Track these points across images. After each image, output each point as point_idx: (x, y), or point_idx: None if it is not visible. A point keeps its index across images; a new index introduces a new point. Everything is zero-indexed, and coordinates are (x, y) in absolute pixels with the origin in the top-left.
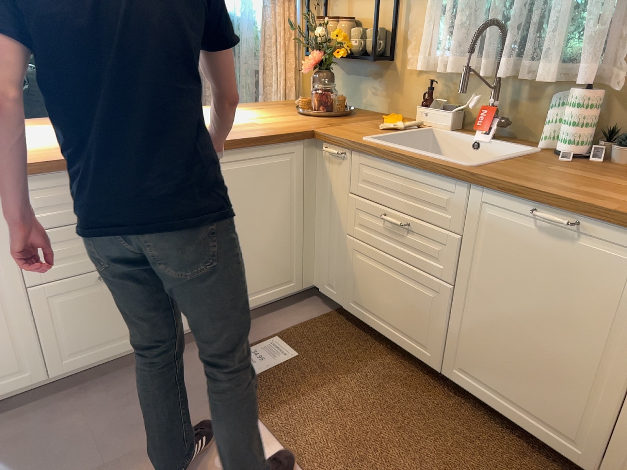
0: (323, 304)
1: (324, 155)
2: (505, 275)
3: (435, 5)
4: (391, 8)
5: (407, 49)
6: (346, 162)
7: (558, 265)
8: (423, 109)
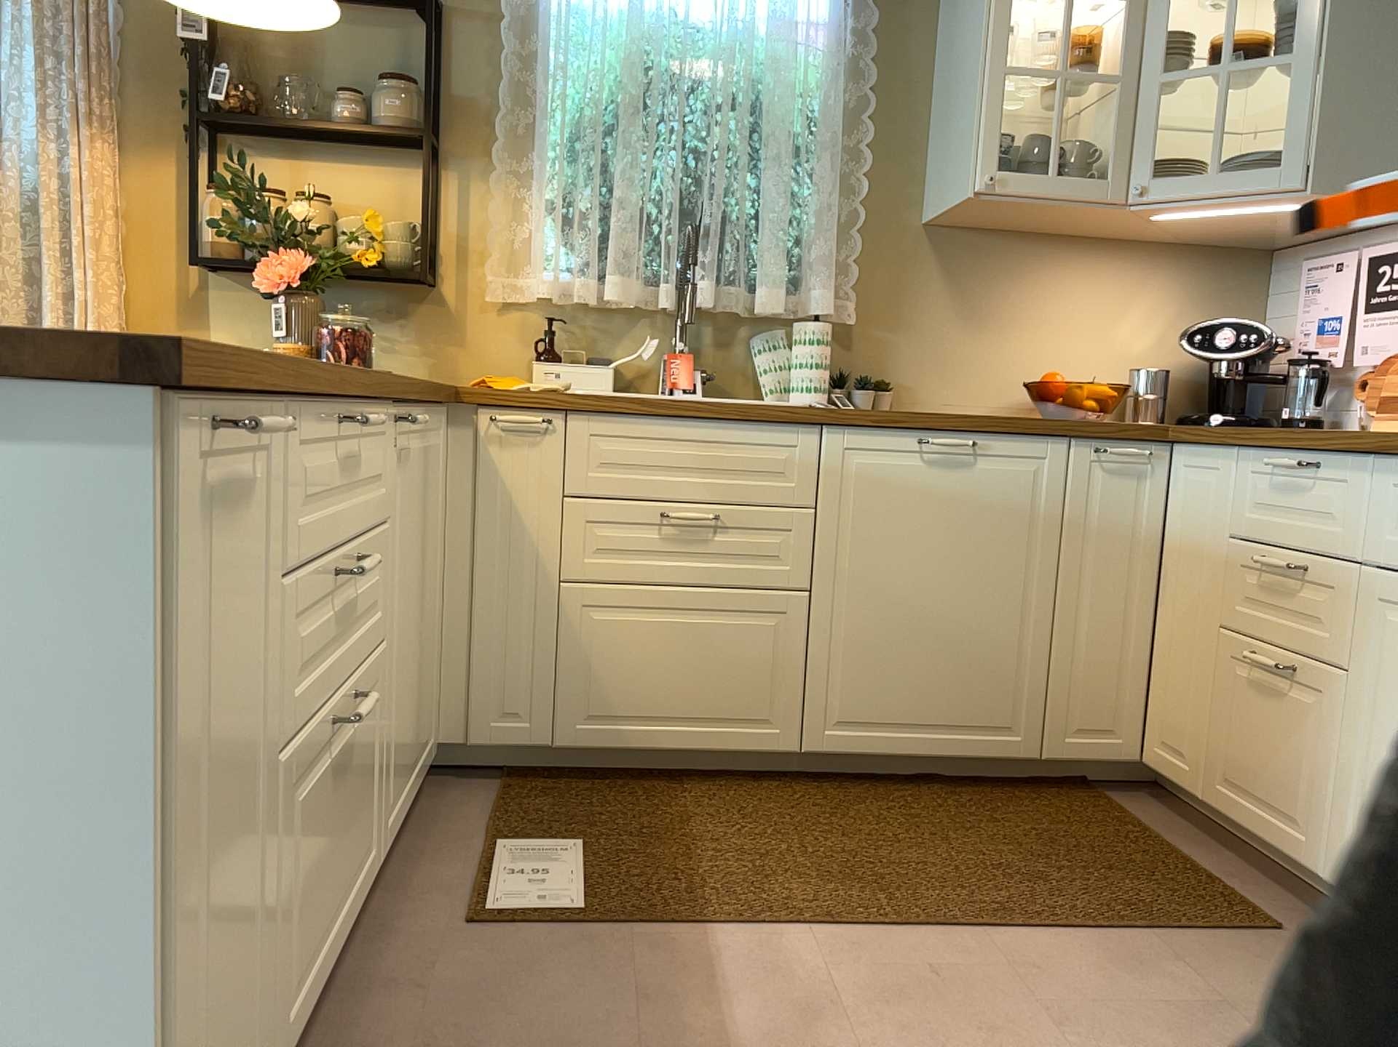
0: (464, 780)
1: (482, 435)
2: (892, 541)
3: (557, 192)
4: (424, 189)
5: (473, 265)
6: (551, 439)
7: (959, 502)
8: (551, 364)
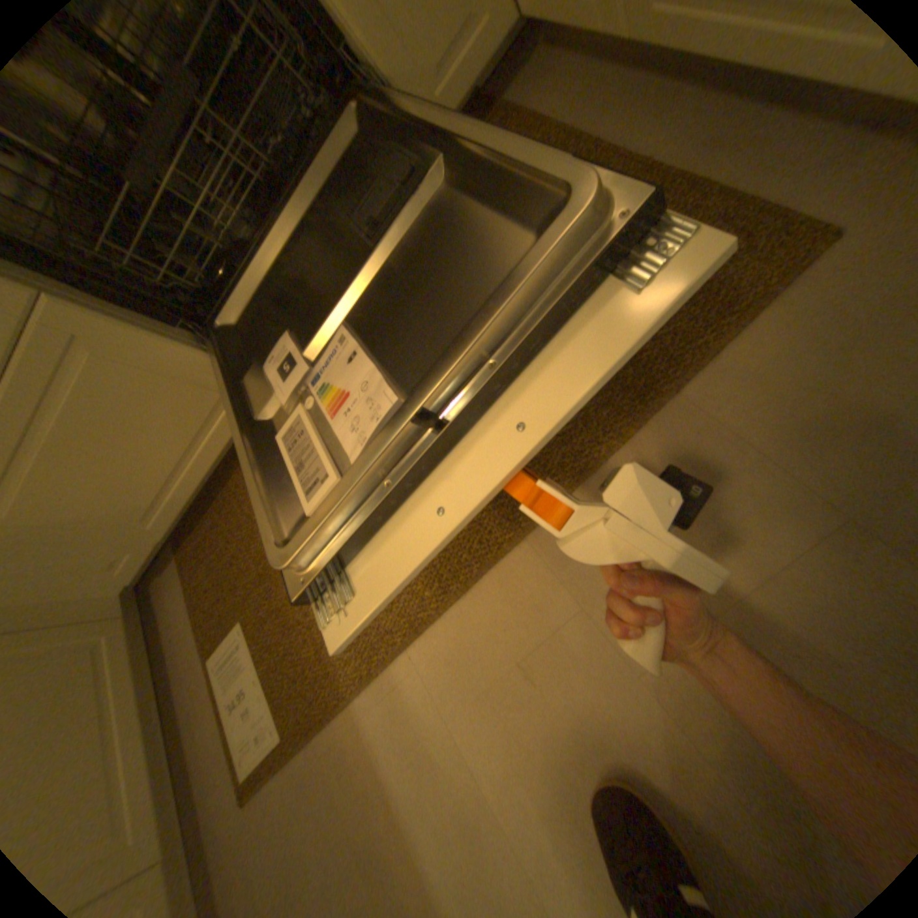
0: (159, 575)
1: None
2: None
3: None
4: None
5: None
6: None
7: None
8: None
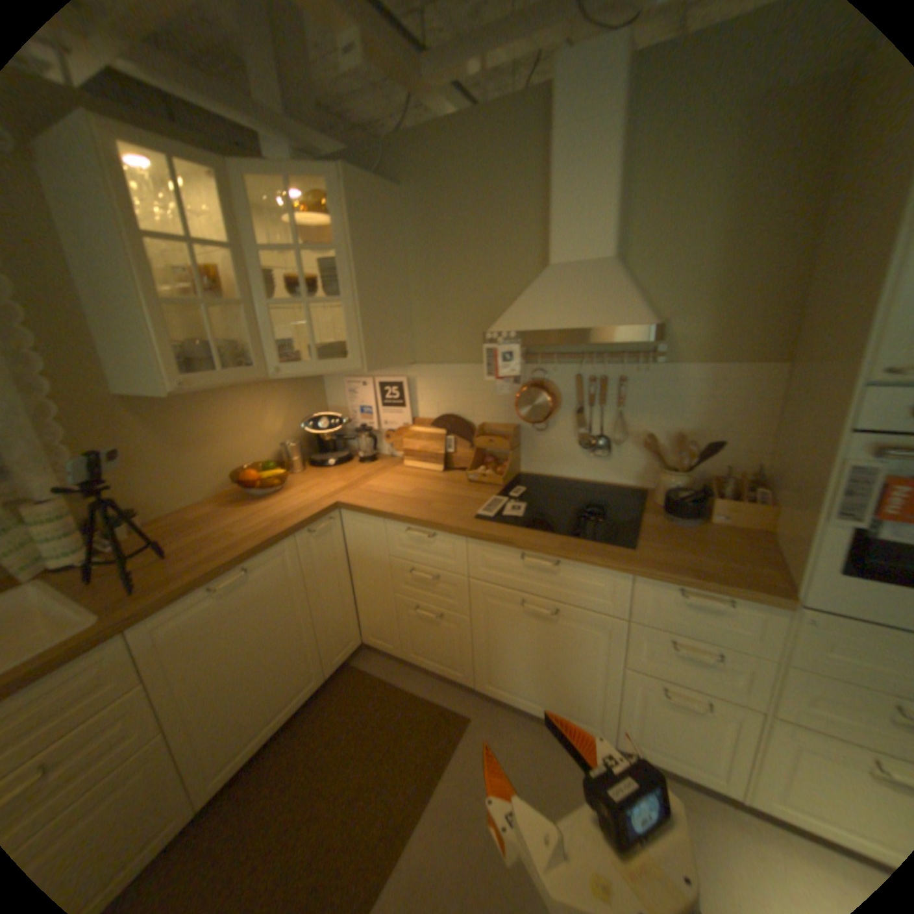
0: None
1: None
2: (211, 658)
3: None
4: None
5: None
6: None
7: (246, 606)
8: None
